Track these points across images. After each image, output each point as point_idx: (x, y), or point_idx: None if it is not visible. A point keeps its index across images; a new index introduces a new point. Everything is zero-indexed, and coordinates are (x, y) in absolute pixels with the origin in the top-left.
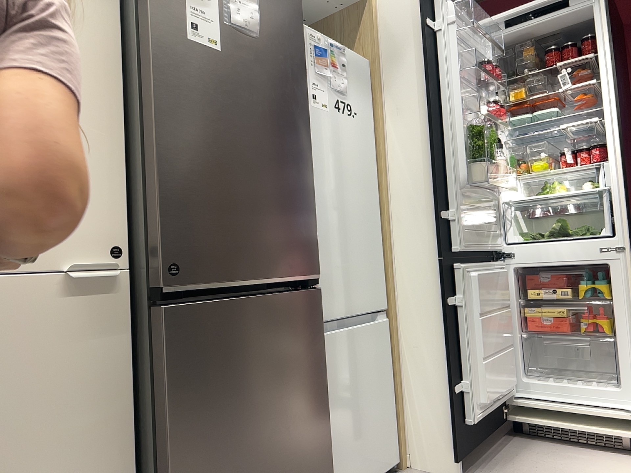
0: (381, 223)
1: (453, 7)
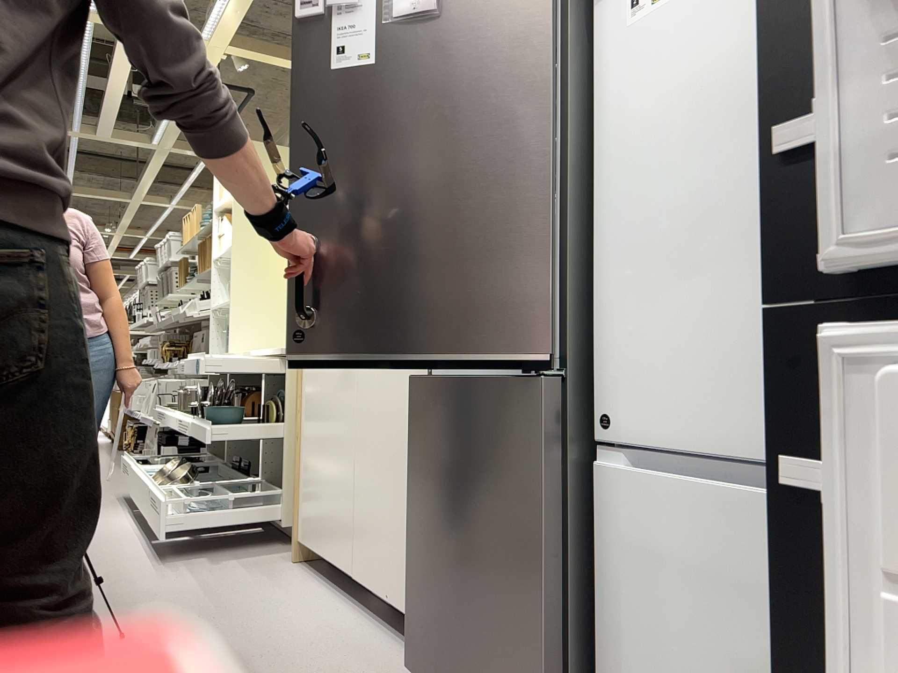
0: None
1: None
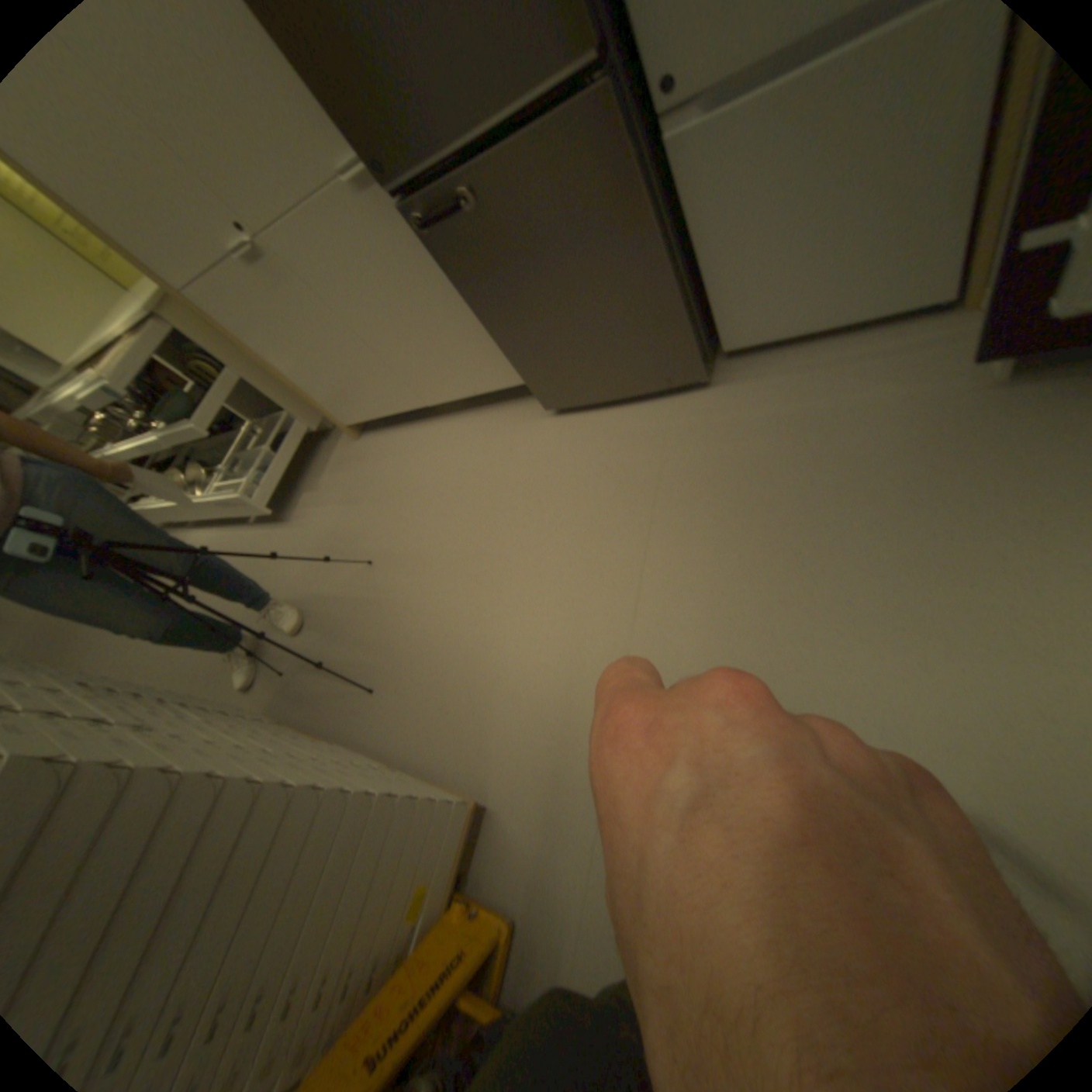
0: None
1: None
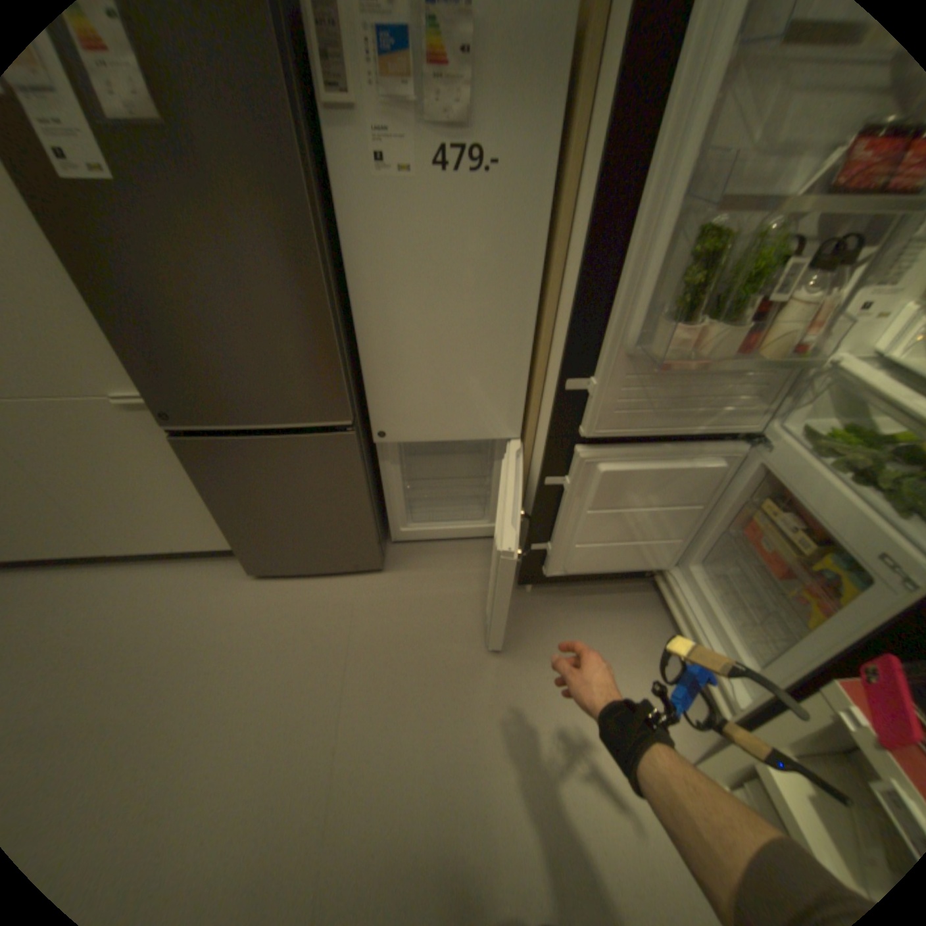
0: (538, 339)
1: None
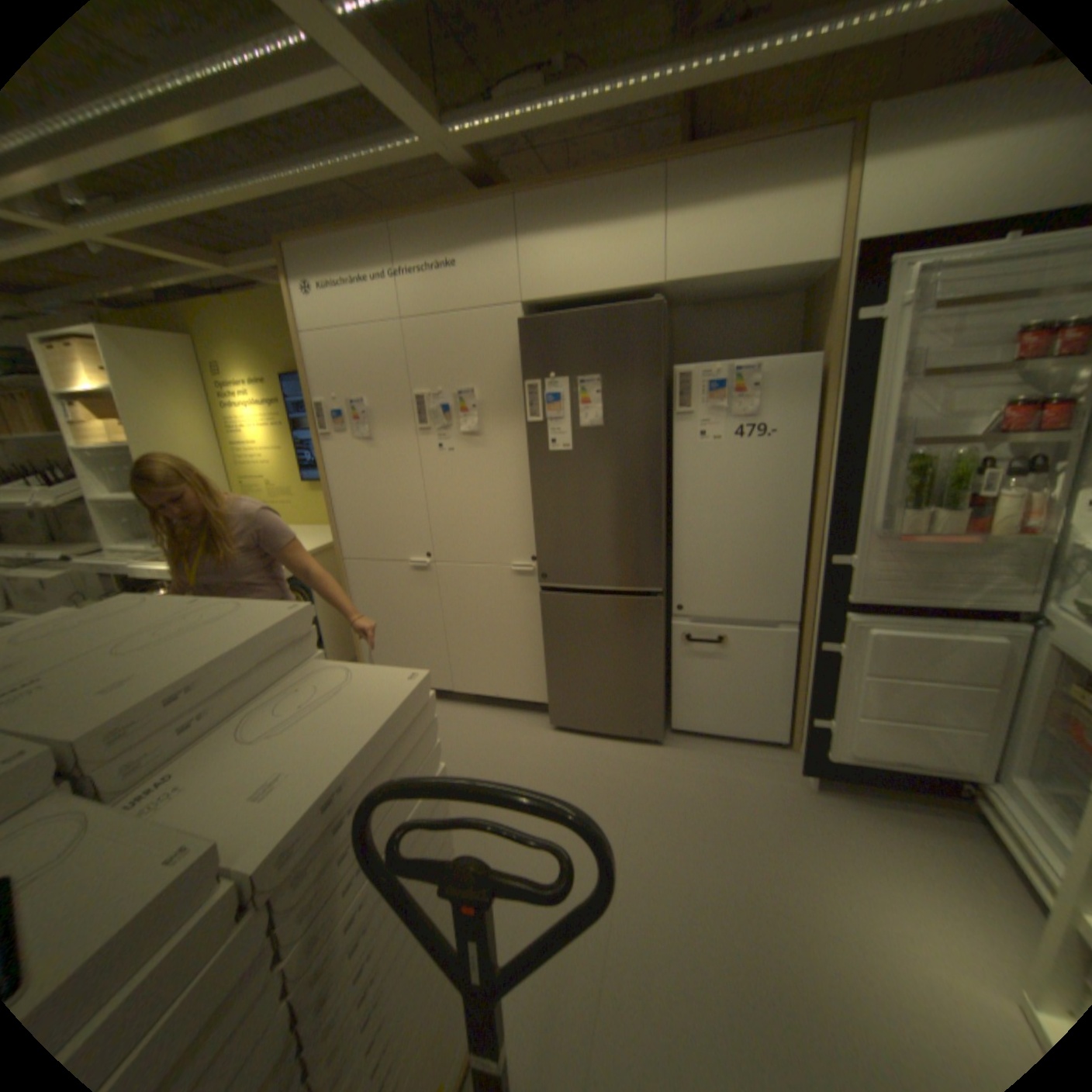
0: (811, 540)
1: (925, 272)
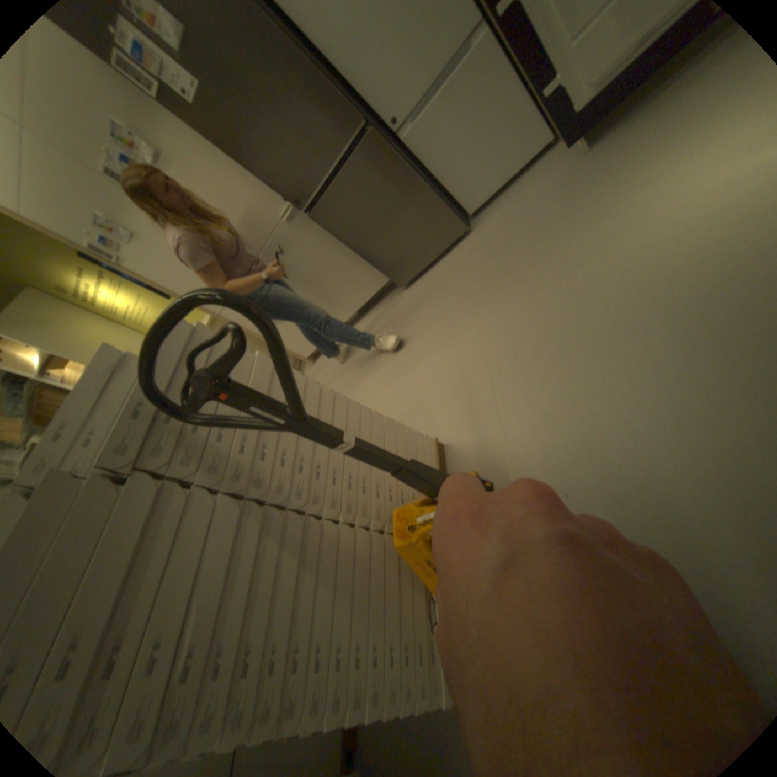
0: None
1: None
